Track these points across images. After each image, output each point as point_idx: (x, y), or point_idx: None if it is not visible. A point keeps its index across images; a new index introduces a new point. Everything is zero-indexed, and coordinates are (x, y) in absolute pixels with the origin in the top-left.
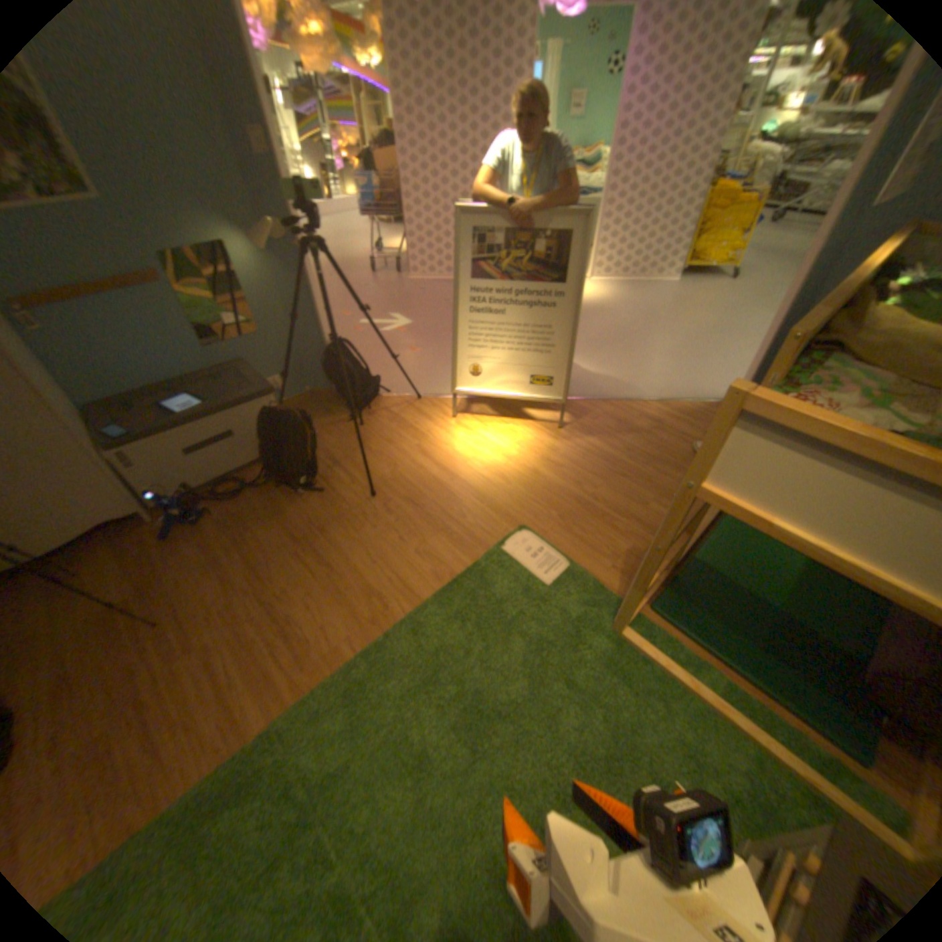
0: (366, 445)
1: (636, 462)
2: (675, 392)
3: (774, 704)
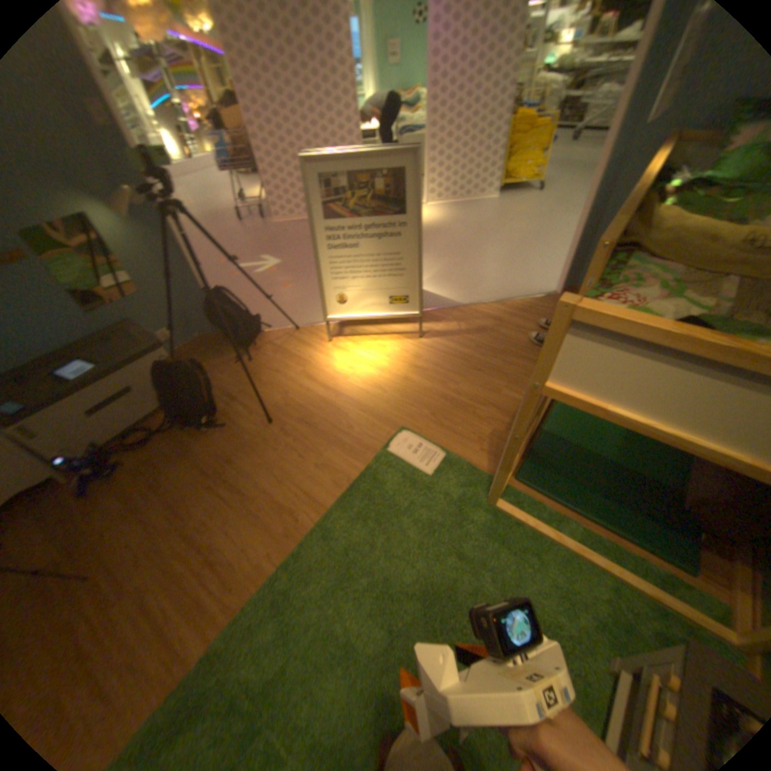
0: (257, 377)
1: (486, 357)
2: (508, 292)
3: (620, 539)
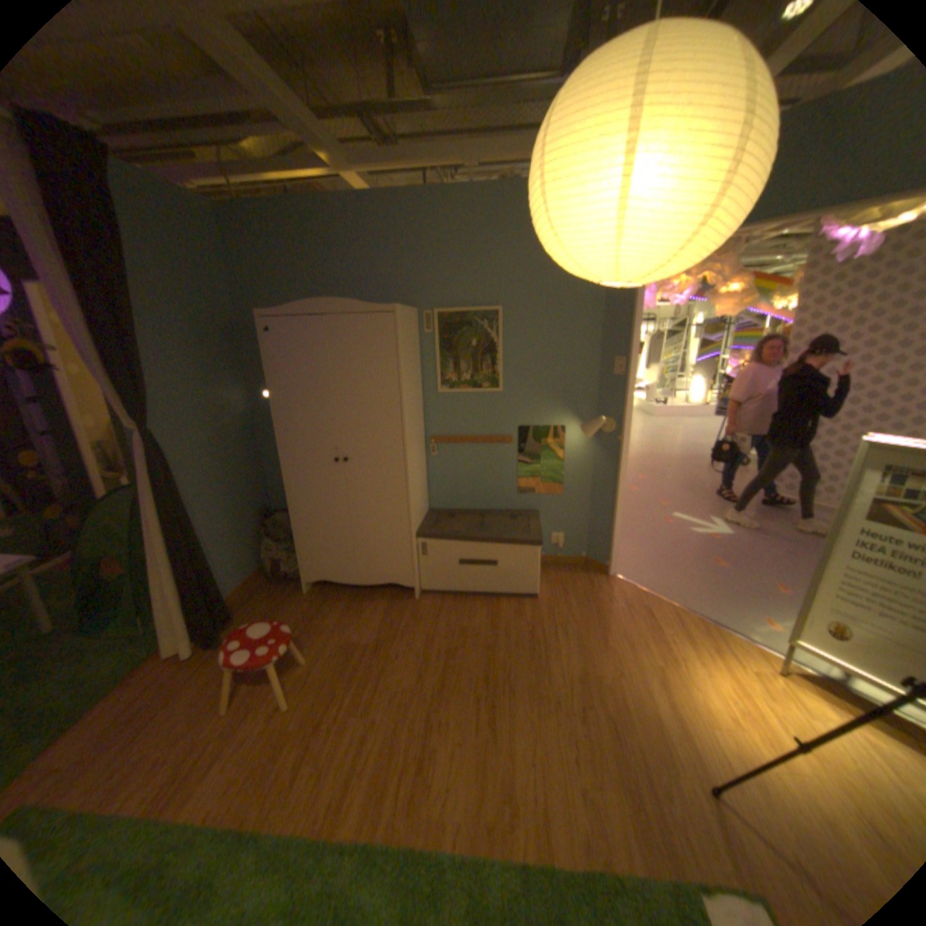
0: (605, 634)
1: None
2: None
3: None
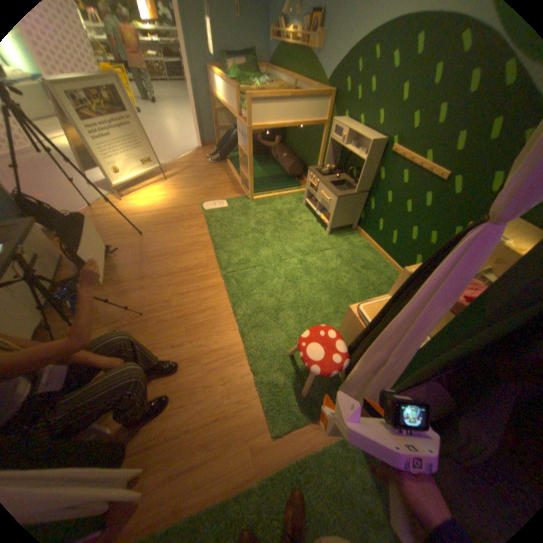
0: (100, 230)
1: (200, 174)
2: (180, 153)
3: (283, 189)
